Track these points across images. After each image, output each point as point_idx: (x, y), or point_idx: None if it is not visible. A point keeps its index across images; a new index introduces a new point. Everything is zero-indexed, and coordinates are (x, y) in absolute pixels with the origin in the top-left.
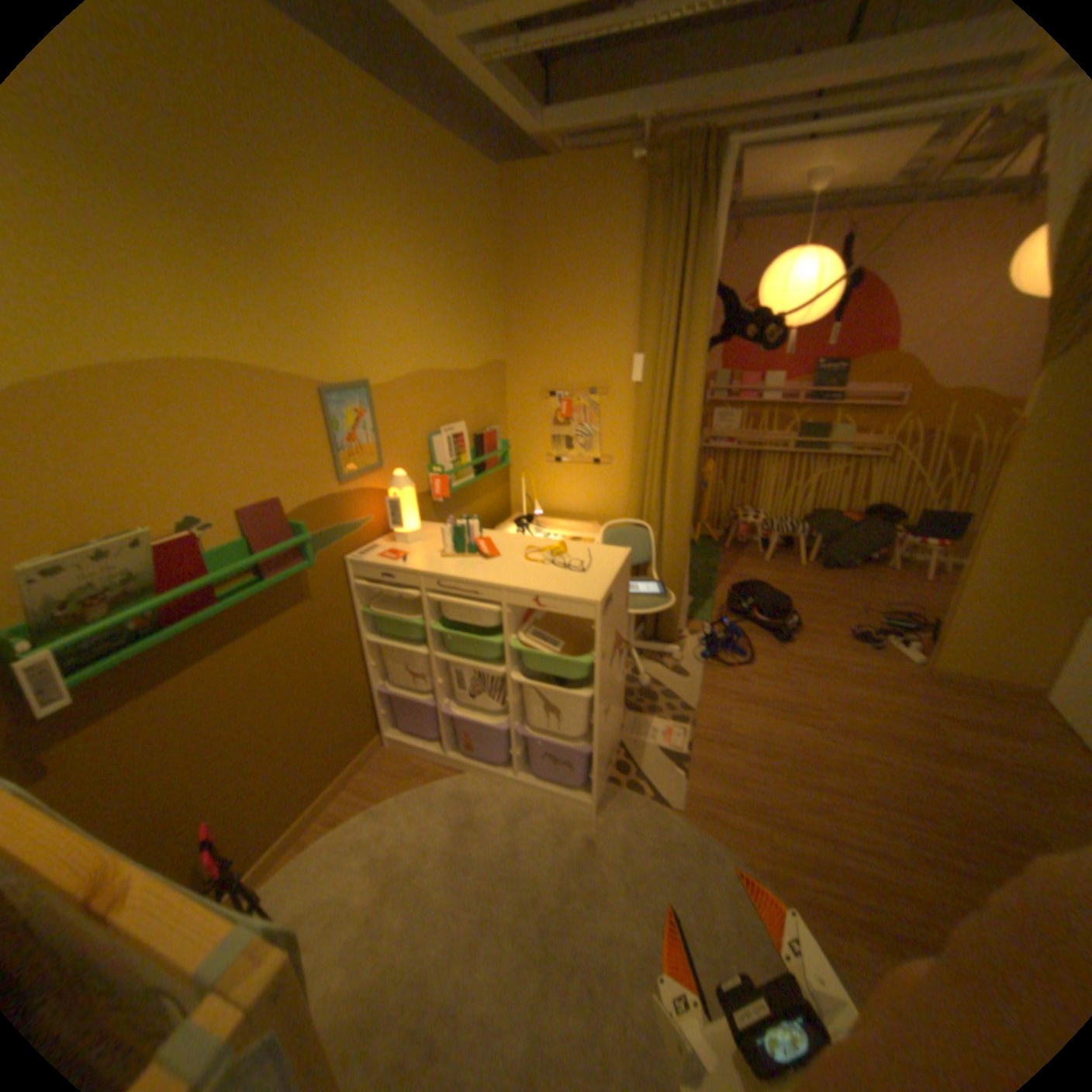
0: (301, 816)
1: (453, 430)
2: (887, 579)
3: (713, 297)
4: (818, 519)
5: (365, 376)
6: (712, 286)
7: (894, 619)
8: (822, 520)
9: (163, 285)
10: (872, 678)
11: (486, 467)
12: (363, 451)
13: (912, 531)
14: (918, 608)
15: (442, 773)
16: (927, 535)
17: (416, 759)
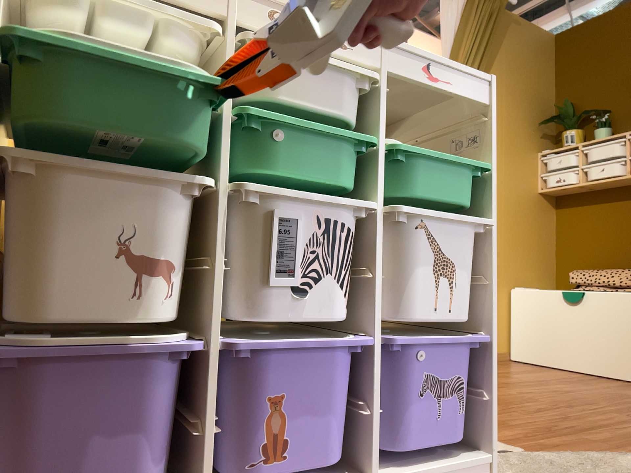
0: None
1: None
2: None
3: None
4: None
5: None
6: None
7: None
8: None
9: None
10: None
11: None
12: None
13: None
14: None
15: None
16: None
17: None
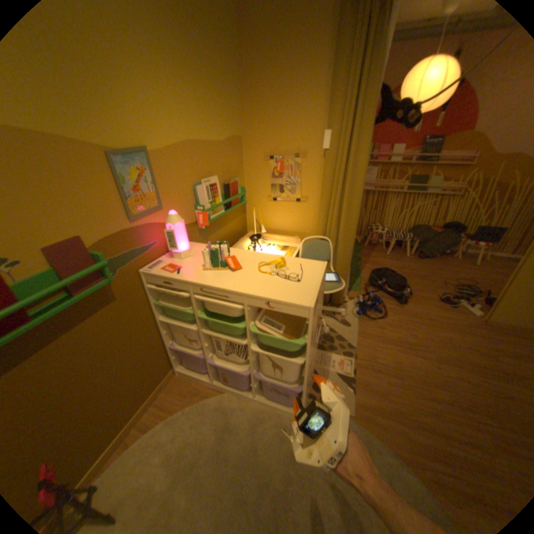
0: (123, 427)
1: (209, 181)
2: (453, 264)
3: (380, 87)
4: (416, 230)
5: (142, 142)
6: (380, 79)
7: (460, 288)
8: (419, 231)
9: None
10: (453, 325)
11: (230, 204)
12: (145, 197)
13: (468, 237)
14: (472, 281)
15: (209, 392)
16: (478, 239)
17: (193, 383)
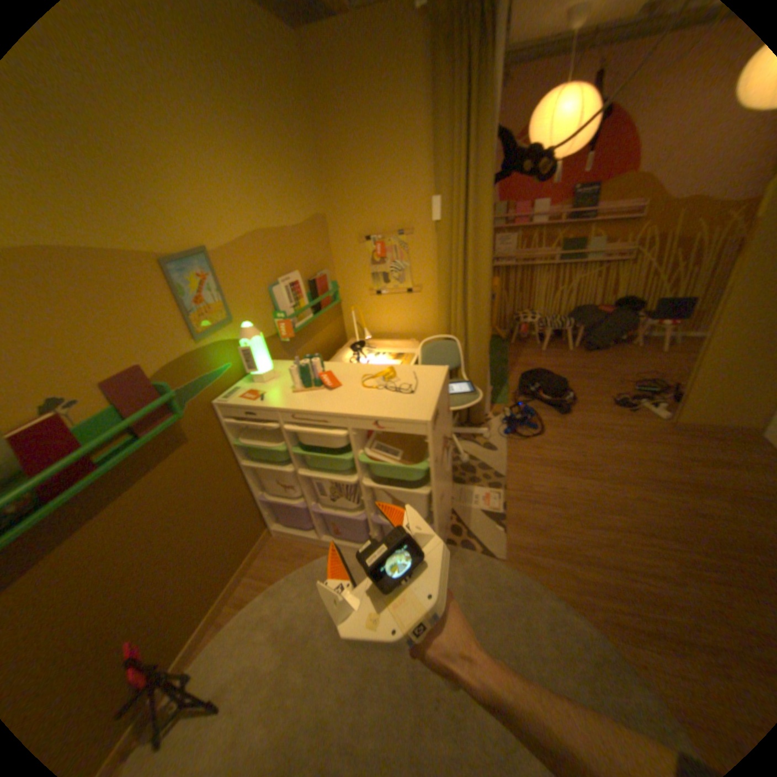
0: (213, 604)
1: (288, 279)
2: (632, 354)
3: (494, 136)
4: (579, 313)
5: (199, 241)
6: (493, 126)
7: (642, 385)
8: (582, 314)
9: None
10: (631, 434)
11: (320, 305)
12: (210, 309)
13: (649, 315)
14: (658, 374)
15: (318, 552)
16: (661, 317)
17: (297, 542)
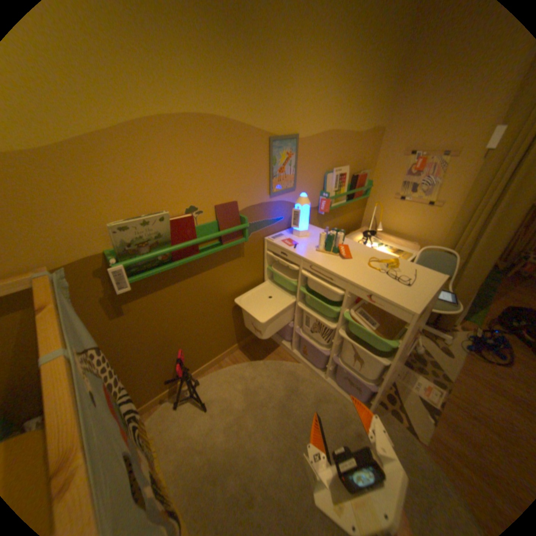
0: (221, 353)
1: (340, 170)
2: None
3: None
4: None
5: (296, 130)
6: None
7: None
8: None
9: (193, 62)
10: None
11: (353, 195)
12: (285, 178)
13: None
14: None
15: (288, 357)
16: None
17: (277, 344)
